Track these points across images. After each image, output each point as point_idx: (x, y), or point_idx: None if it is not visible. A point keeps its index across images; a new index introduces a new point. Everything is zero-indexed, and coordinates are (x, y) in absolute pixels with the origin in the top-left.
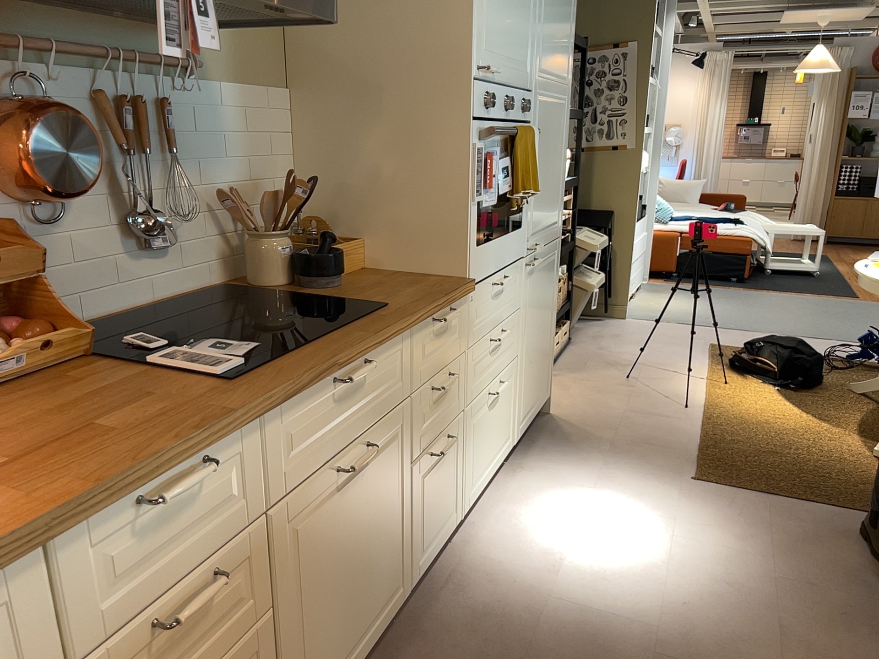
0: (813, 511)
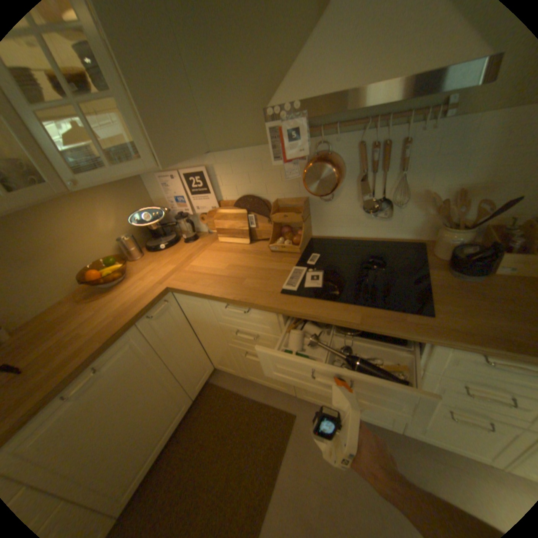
0: None
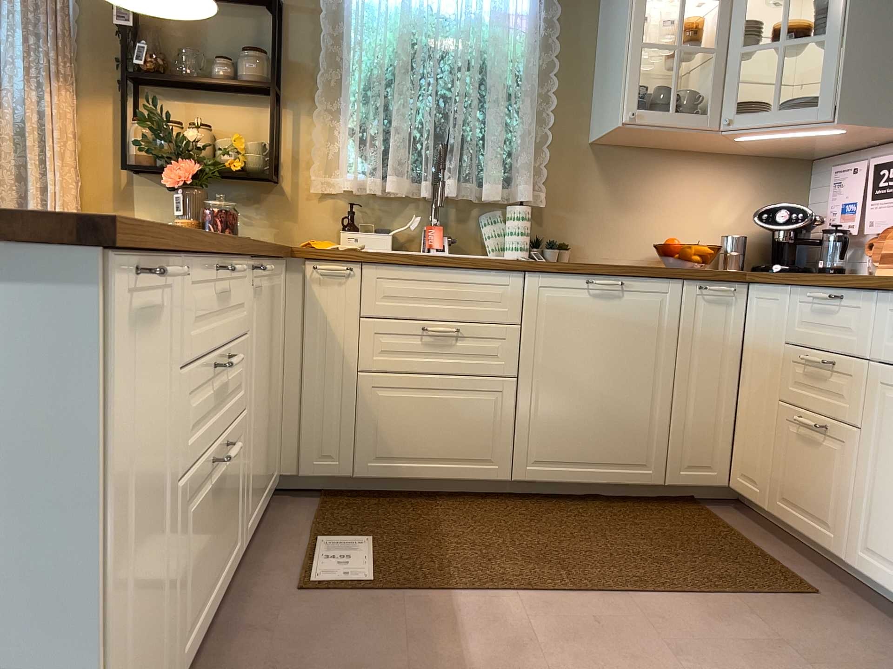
0: None
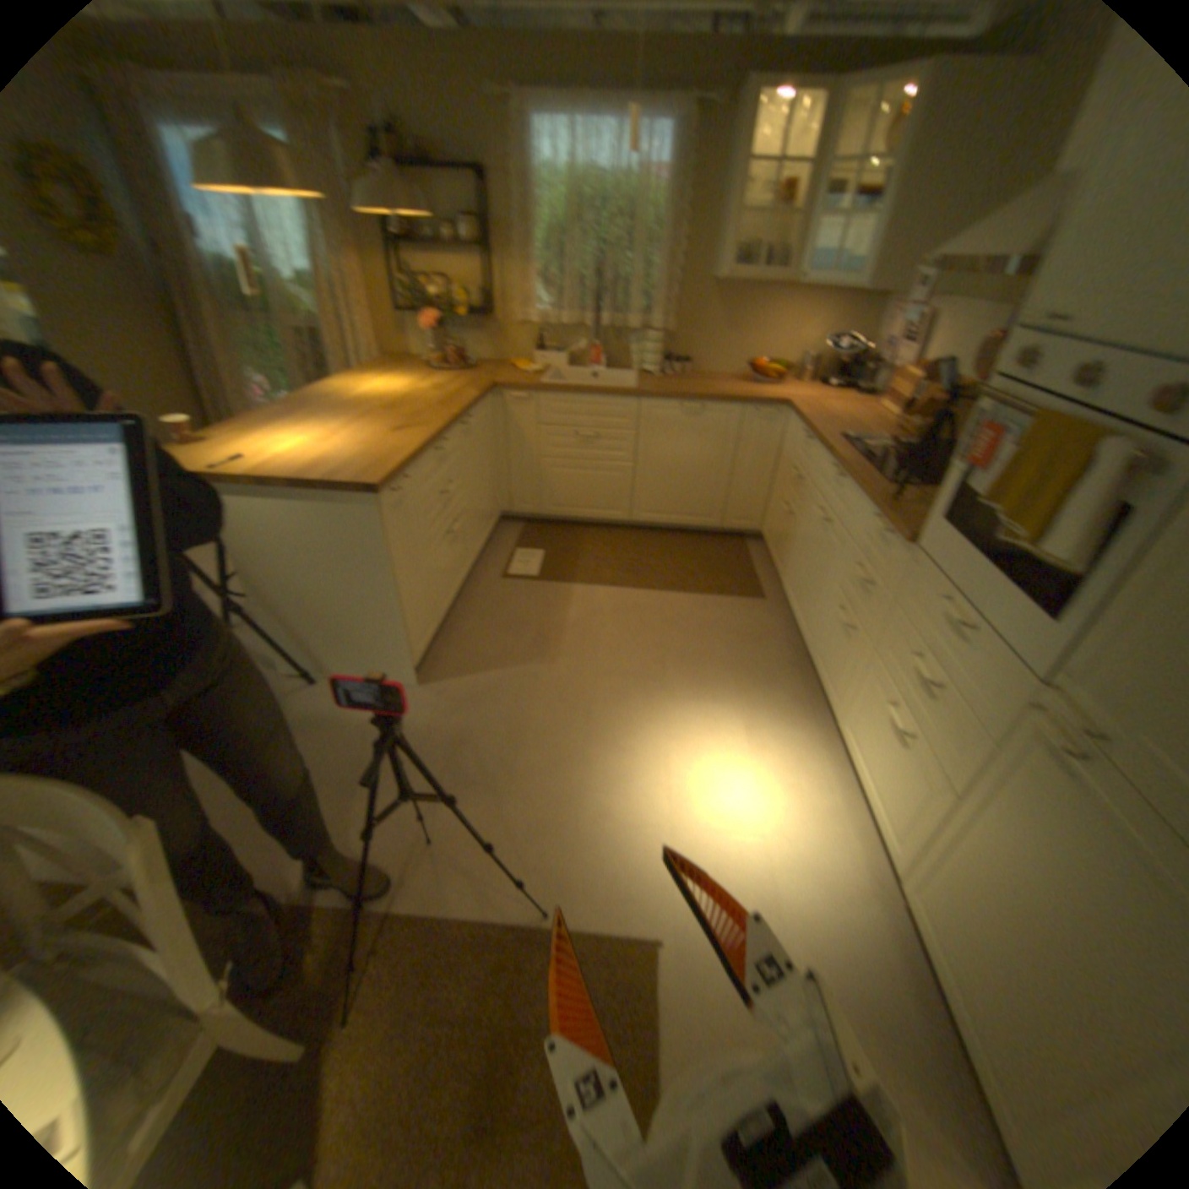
0: (510, 909)
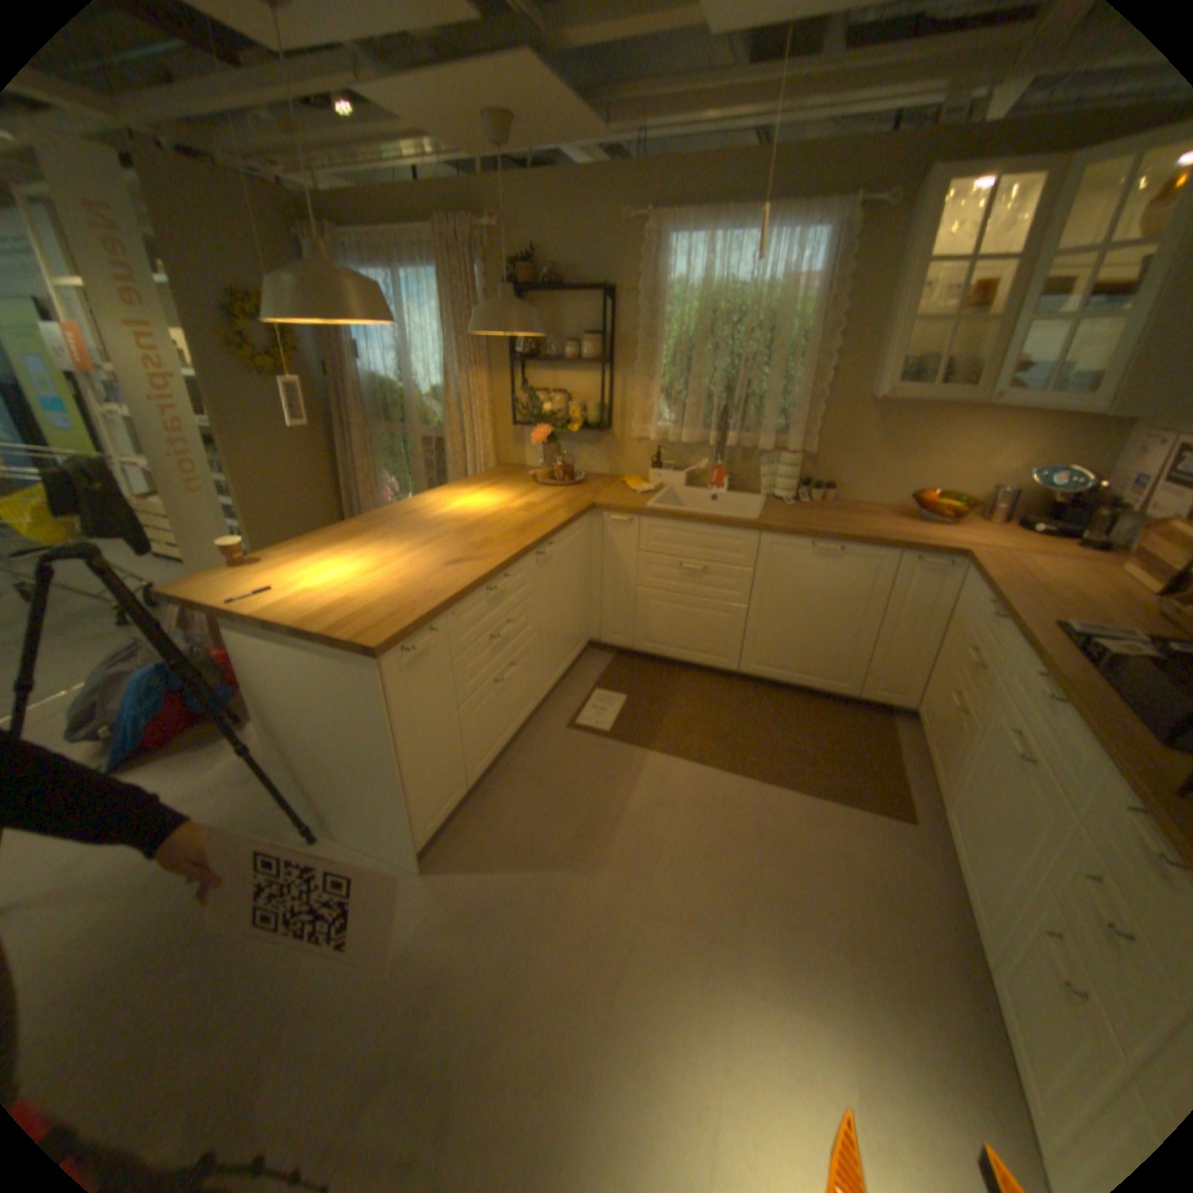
0: None
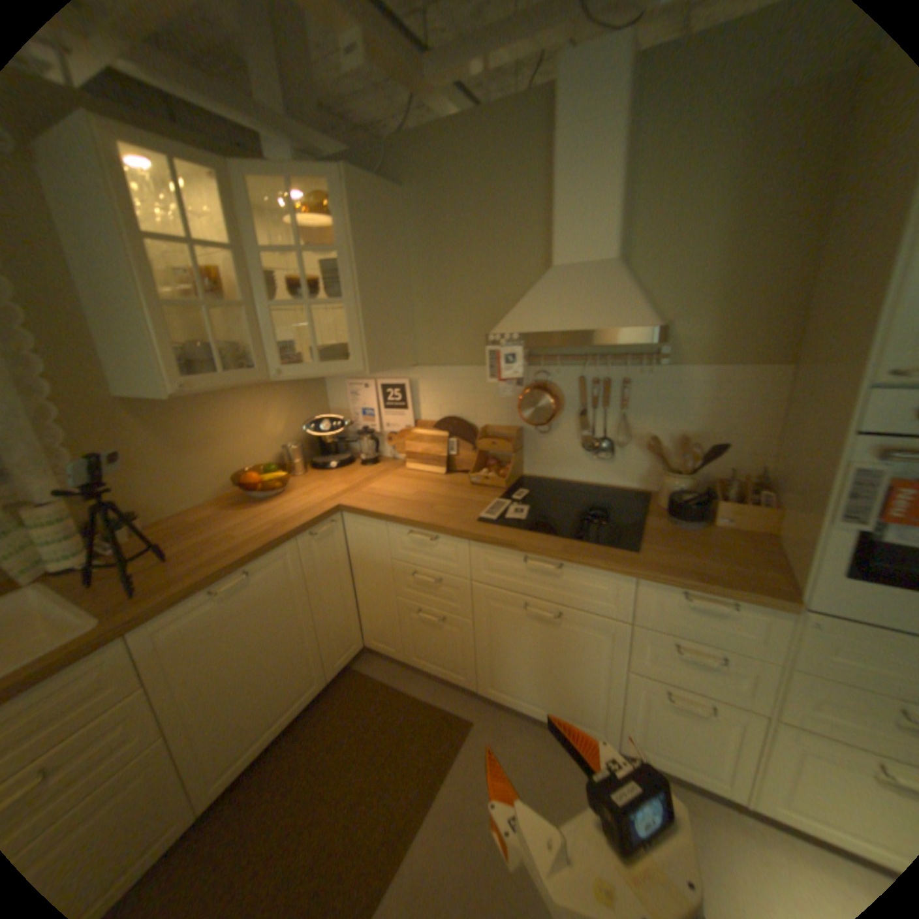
0: None
